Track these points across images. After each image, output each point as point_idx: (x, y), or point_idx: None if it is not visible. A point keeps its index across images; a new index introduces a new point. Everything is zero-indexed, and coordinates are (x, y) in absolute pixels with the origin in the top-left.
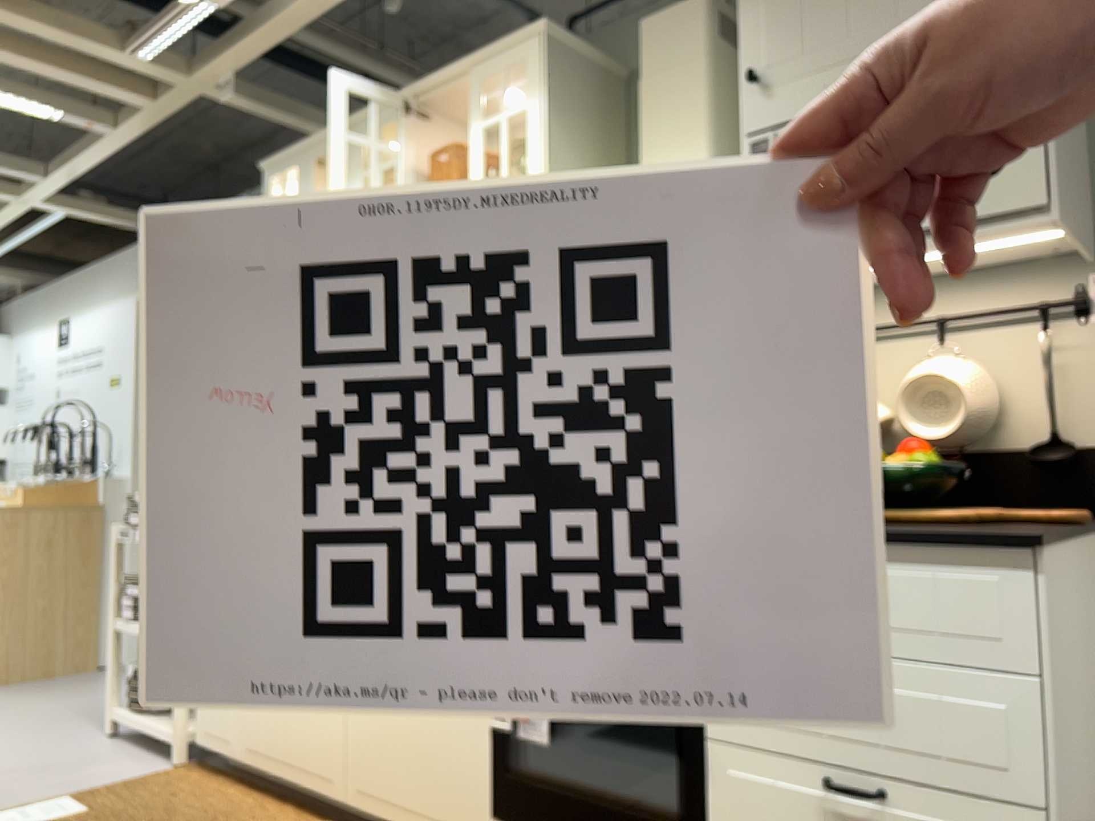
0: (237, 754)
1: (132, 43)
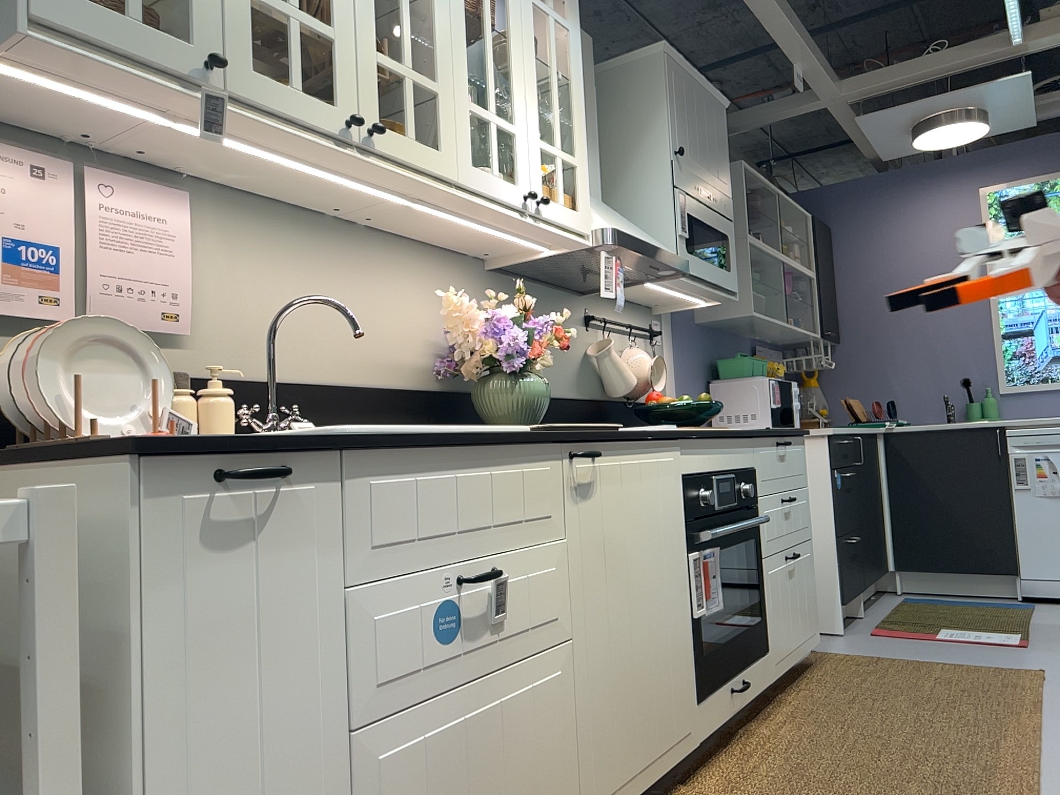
0: None
1: None
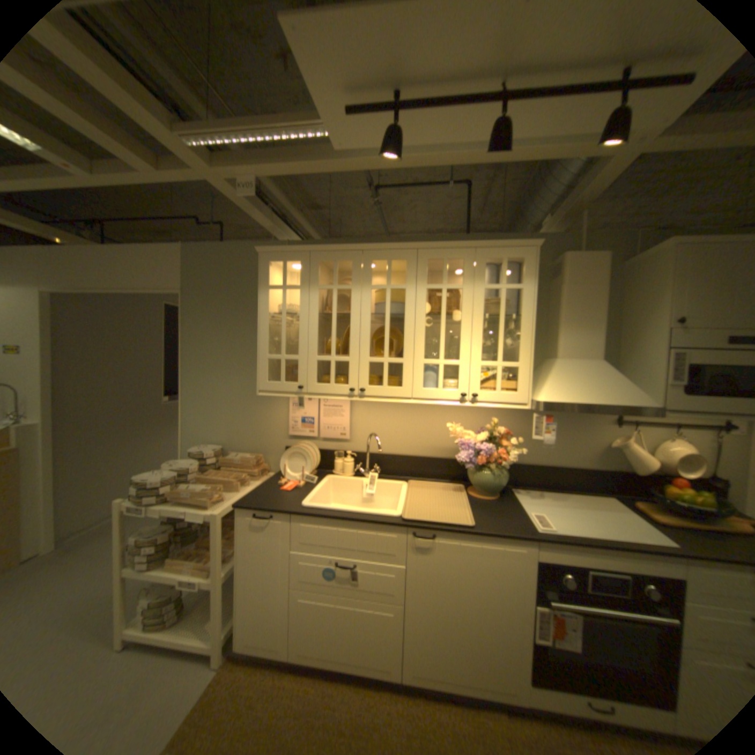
0: (287, 657)
1: (184, 126)
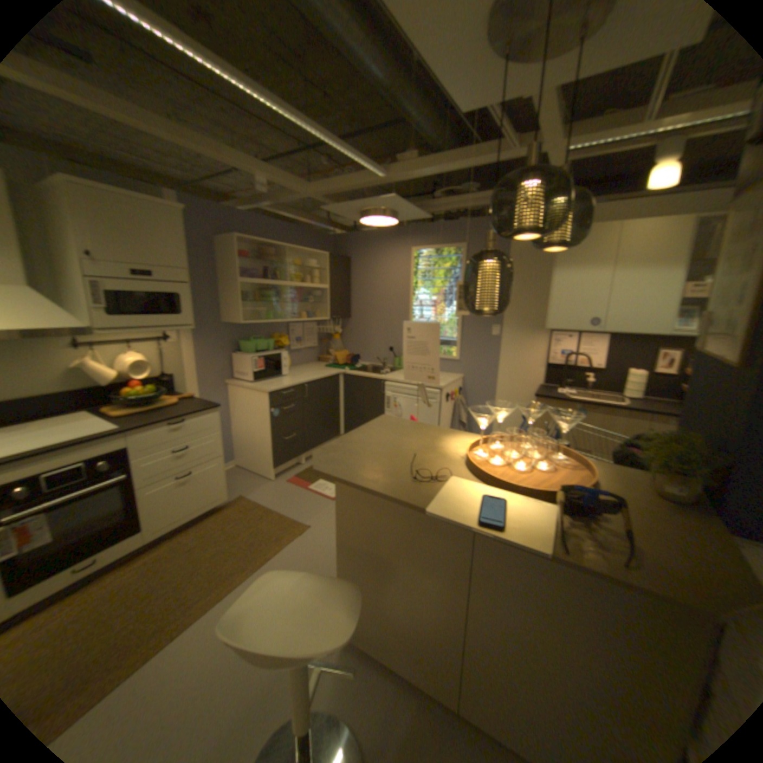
0: None
1: None
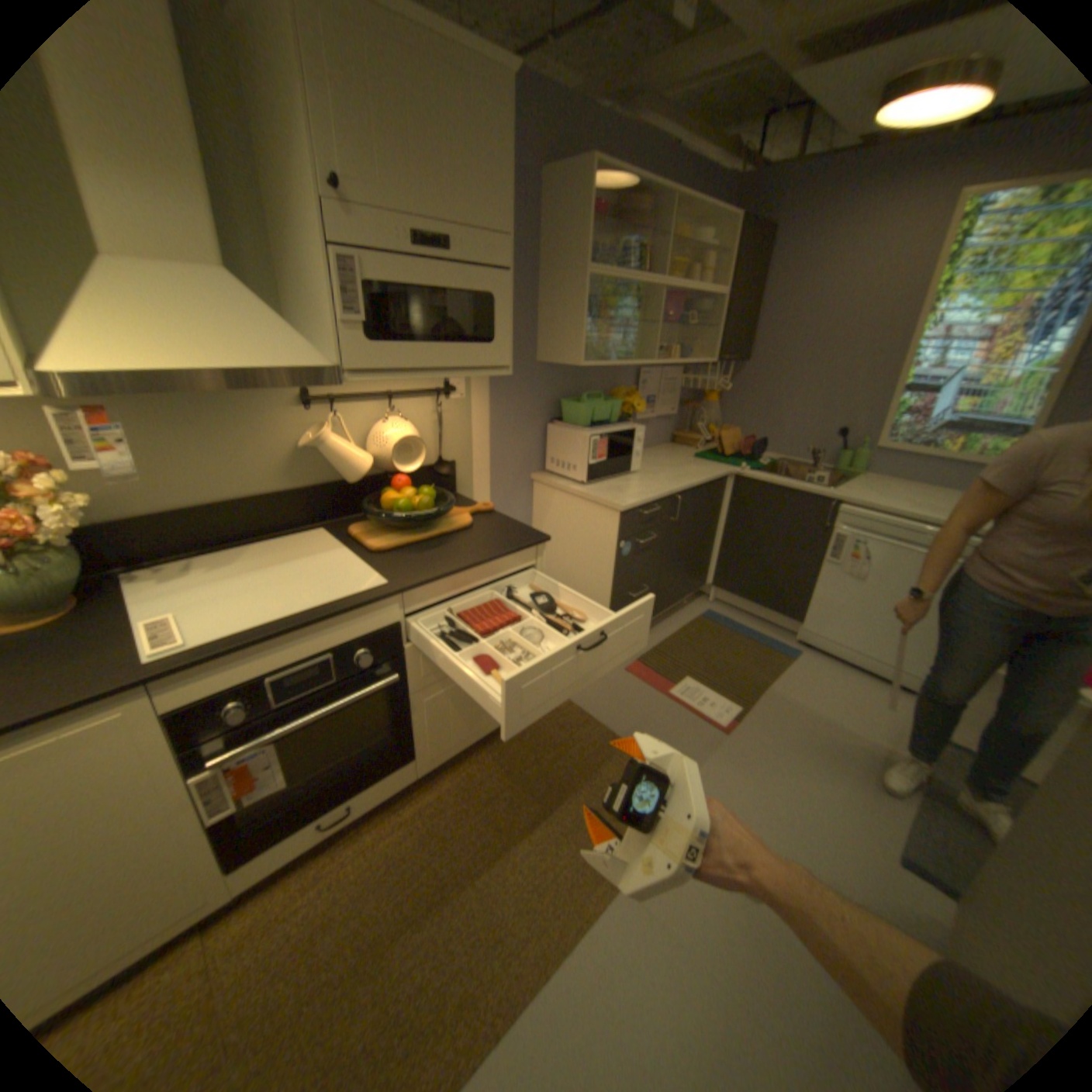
0: None
1: None
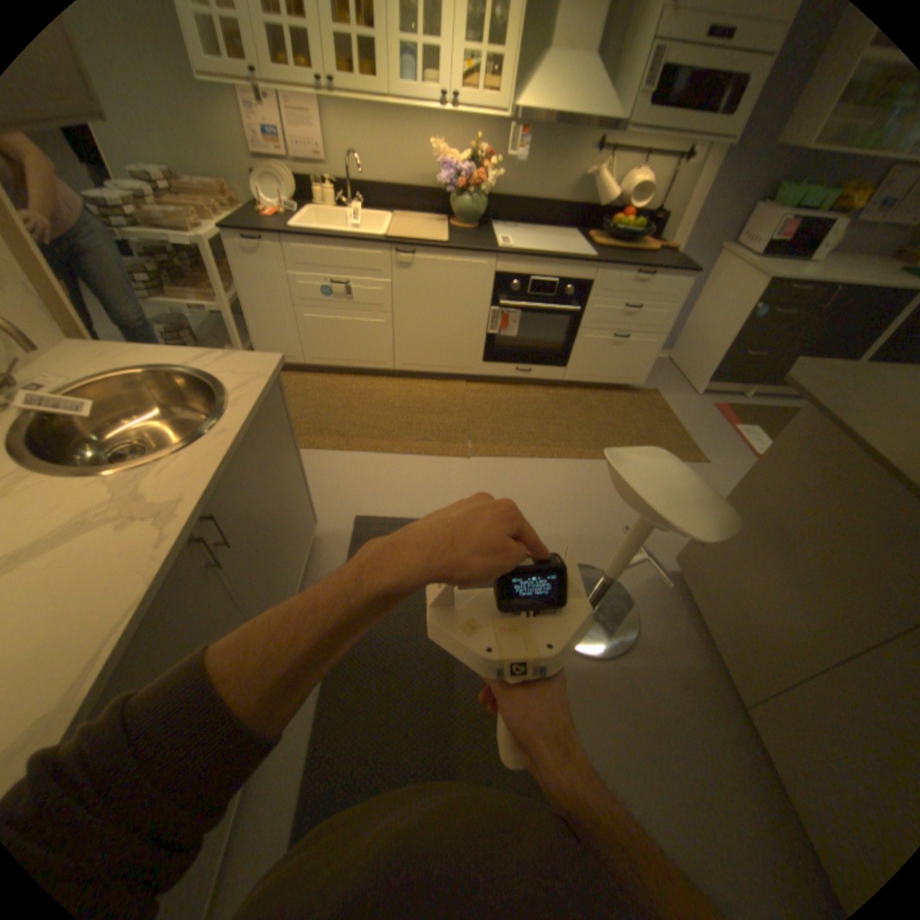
0: (305, 361)
1: None
